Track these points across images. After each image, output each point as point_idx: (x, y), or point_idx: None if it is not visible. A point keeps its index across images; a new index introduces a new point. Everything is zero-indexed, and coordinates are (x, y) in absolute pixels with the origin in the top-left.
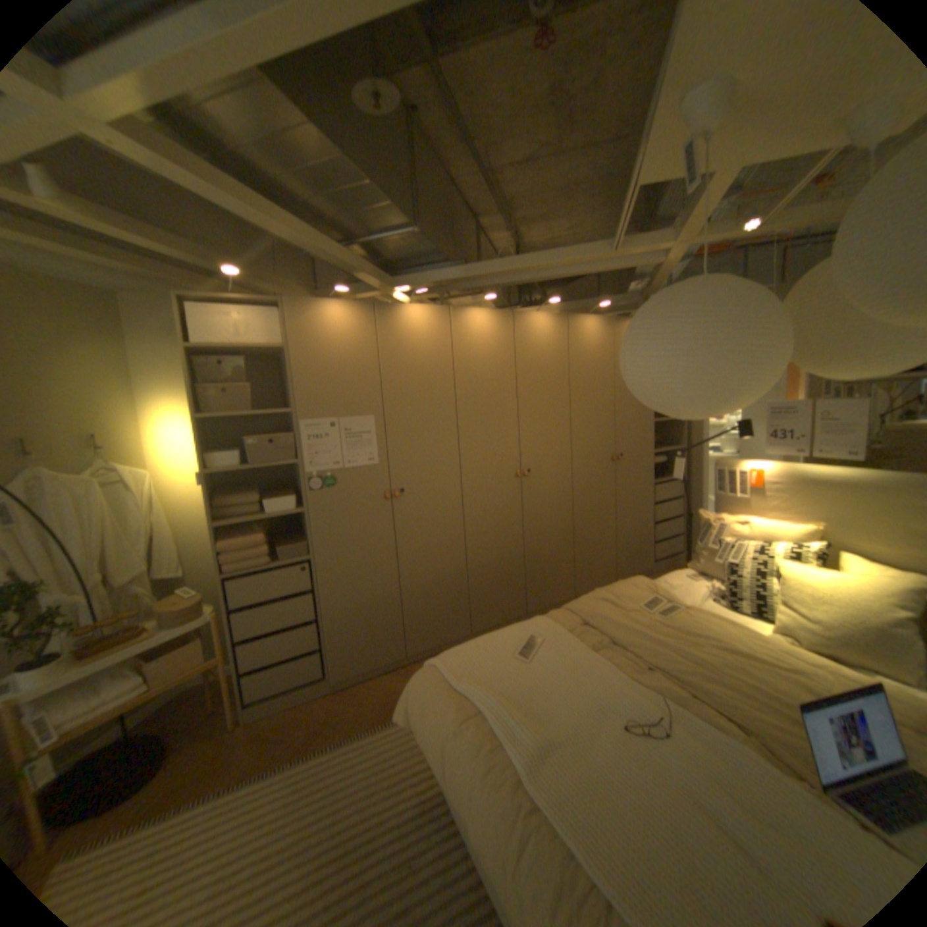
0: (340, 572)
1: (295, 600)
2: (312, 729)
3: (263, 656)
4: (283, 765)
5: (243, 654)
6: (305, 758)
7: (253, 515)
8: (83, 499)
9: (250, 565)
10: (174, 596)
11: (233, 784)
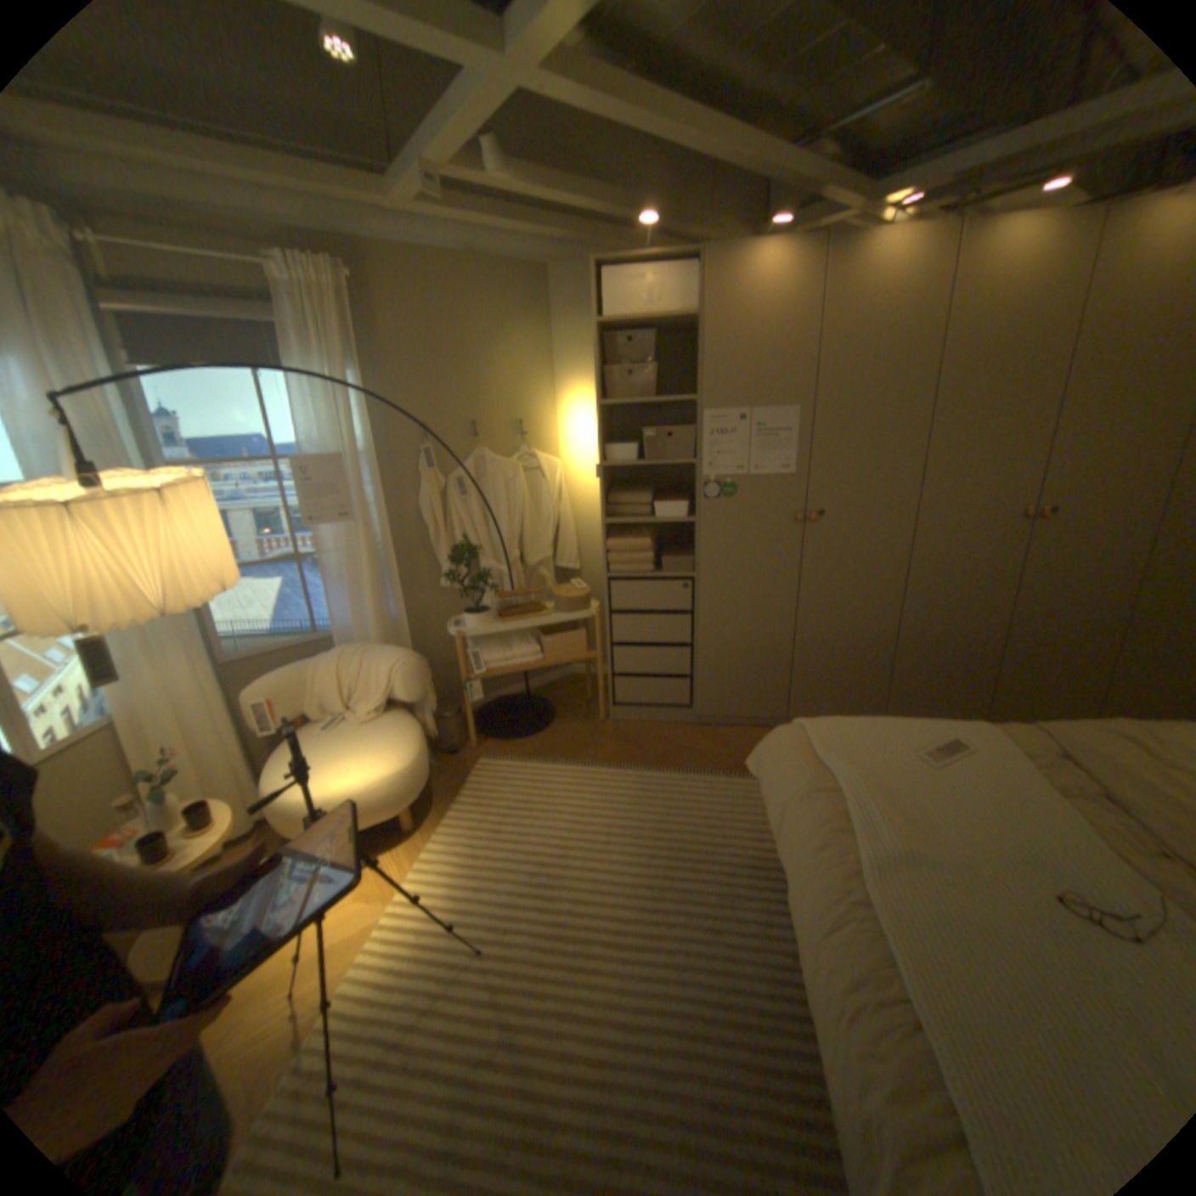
0: (724, 599)
1: (672, 617)
2: (670, 748)
3: (636, 664)
4: (638, 766)
5: (618, 655)
6: (658, 770)
7: (643, 518)
8: (510, 481)
9: (633, 570)
10: (569, 585)
11: (596, 763)
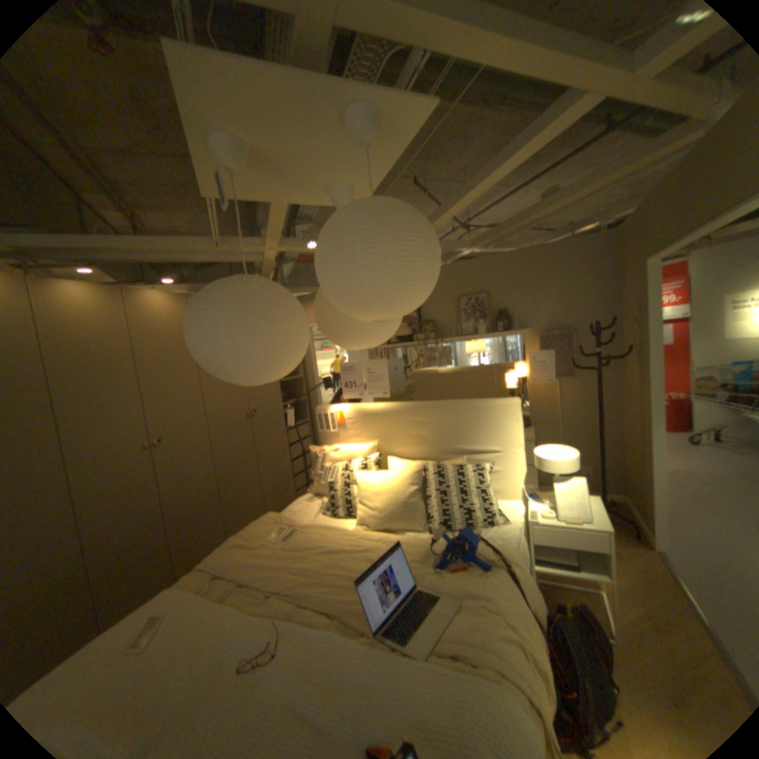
0: None
1: None
2: None
3: None
4: None
5: None
6: None
7: None
8: None
9: None
10: None
11: None
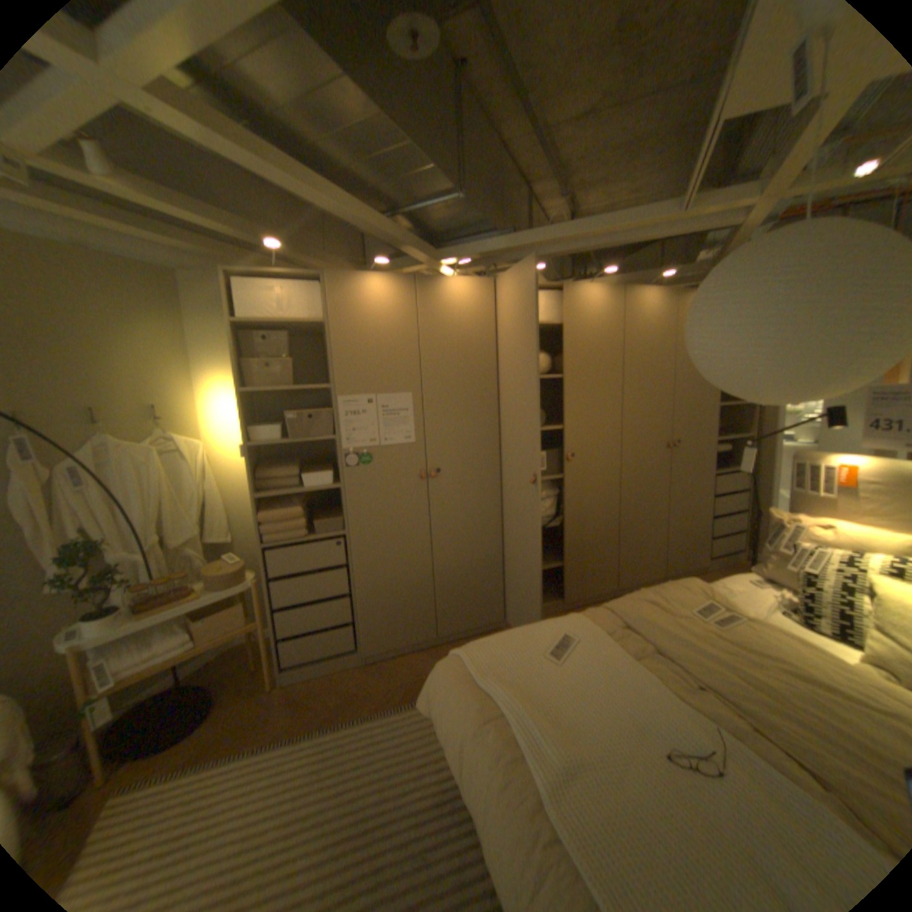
0: (374, 548)
1: (330, 573)
2: (342, 699)
3: (299, 624)
4: (312, 732)
5: (280, 621)
6: (333, 729)
7: (293, 489)
8: (143, 465)
9: (288, 536)
10: (221, 561)
11: (266, 745)
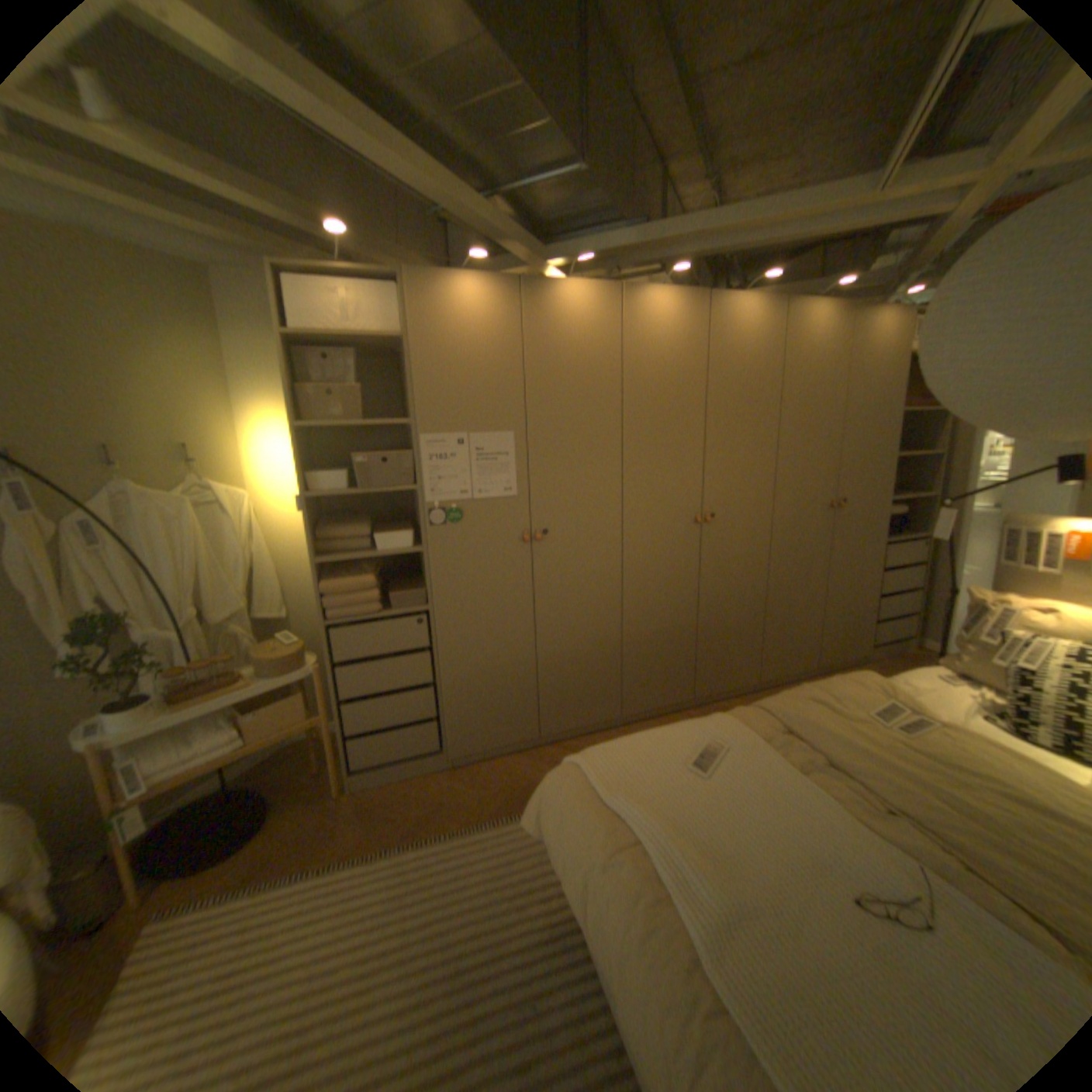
0: (465, 628)
1: (409, 656)
2: (425, 809)
3: (373, 718)
4: (390, 847)
5: (349, 713)
6: (416, 844)
7: (363, 551)
8: (175, 519)
9: (358, 611)
10: (275, 639)
11: (335, 862)
